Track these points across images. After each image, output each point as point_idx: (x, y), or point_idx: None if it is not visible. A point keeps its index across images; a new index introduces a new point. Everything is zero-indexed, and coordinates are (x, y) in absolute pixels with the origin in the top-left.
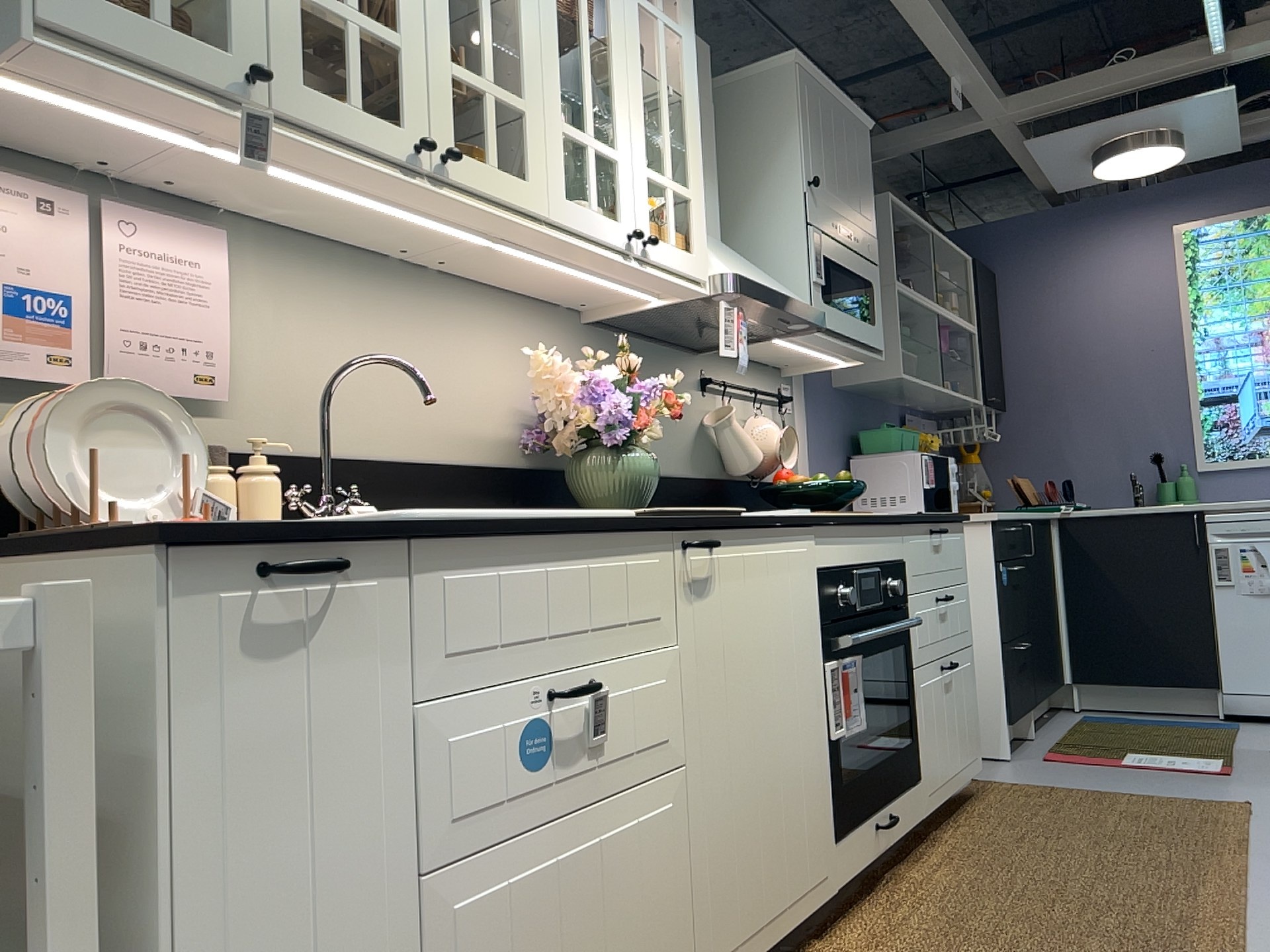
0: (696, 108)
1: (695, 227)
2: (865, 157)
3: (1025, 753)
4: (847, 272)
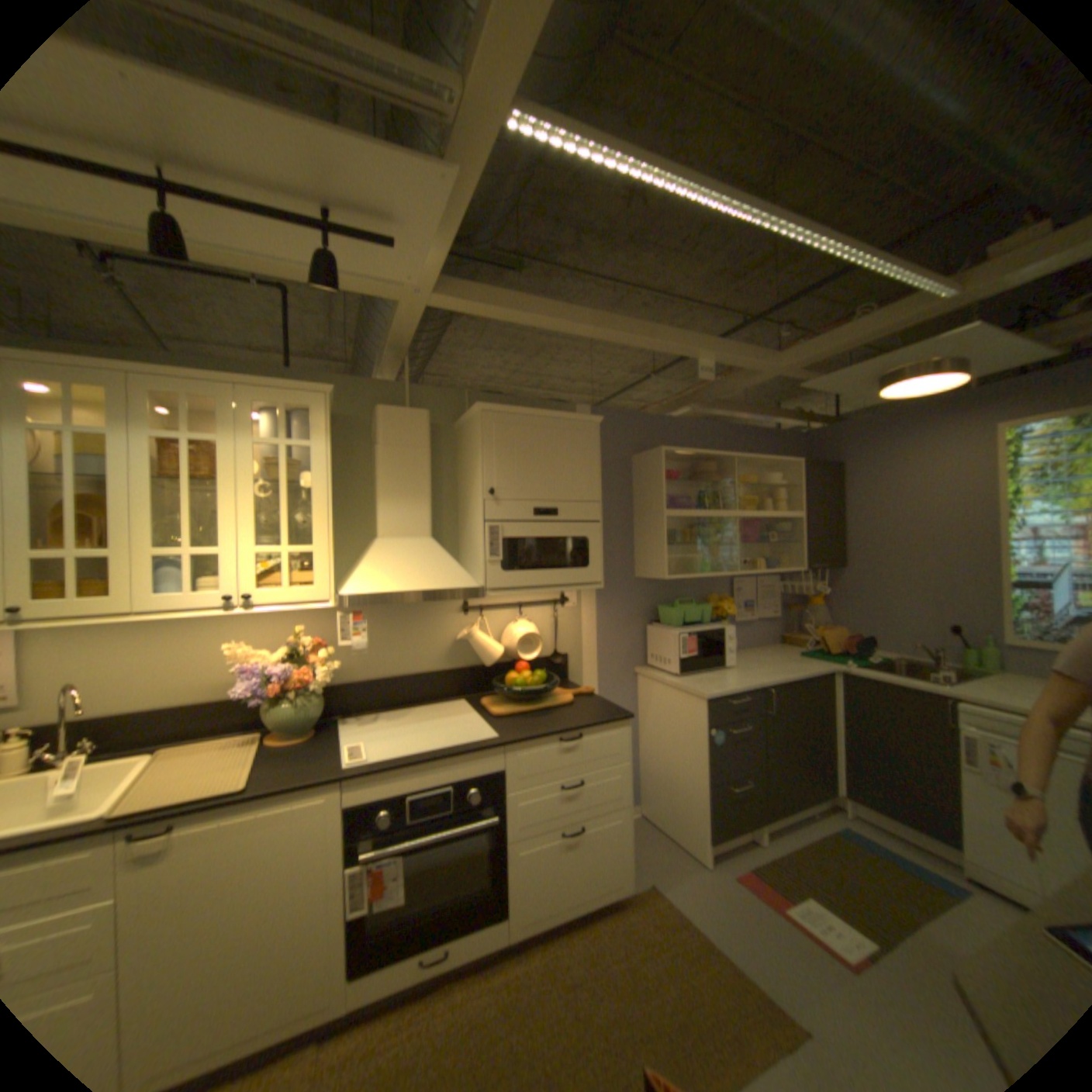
0: (323, 489)
1: (316, 568)
2: (584, 446)
3: (733, 867)
4: (546, 538)
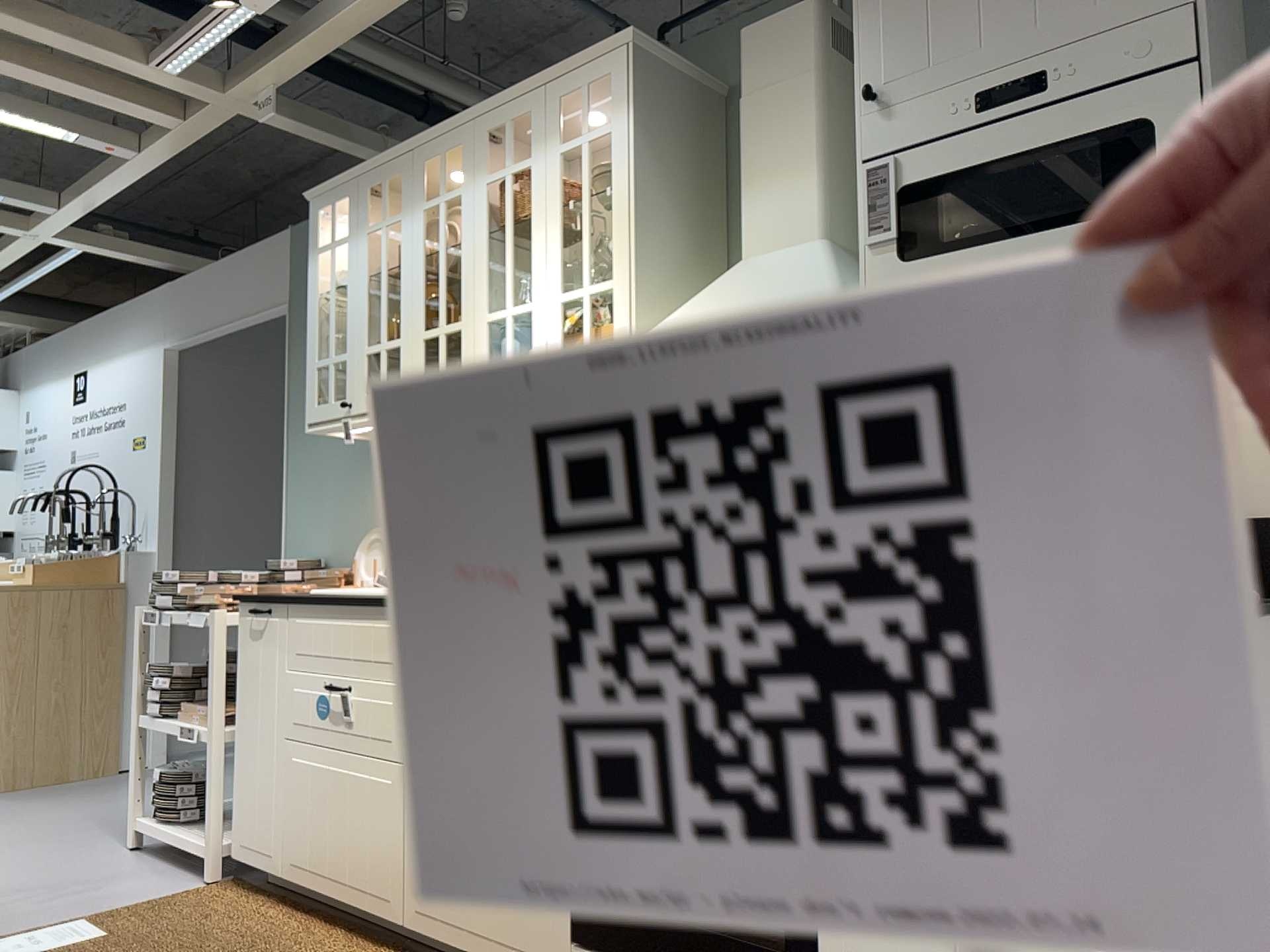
0: (621, 191)
1: (615, 312)
2: None
3: None
4: (1015, 159)
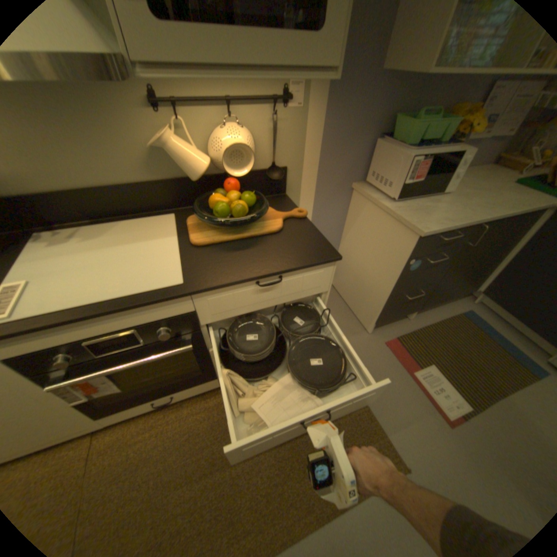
0: None
1: None
2: None
3: (385, 331)
4: None
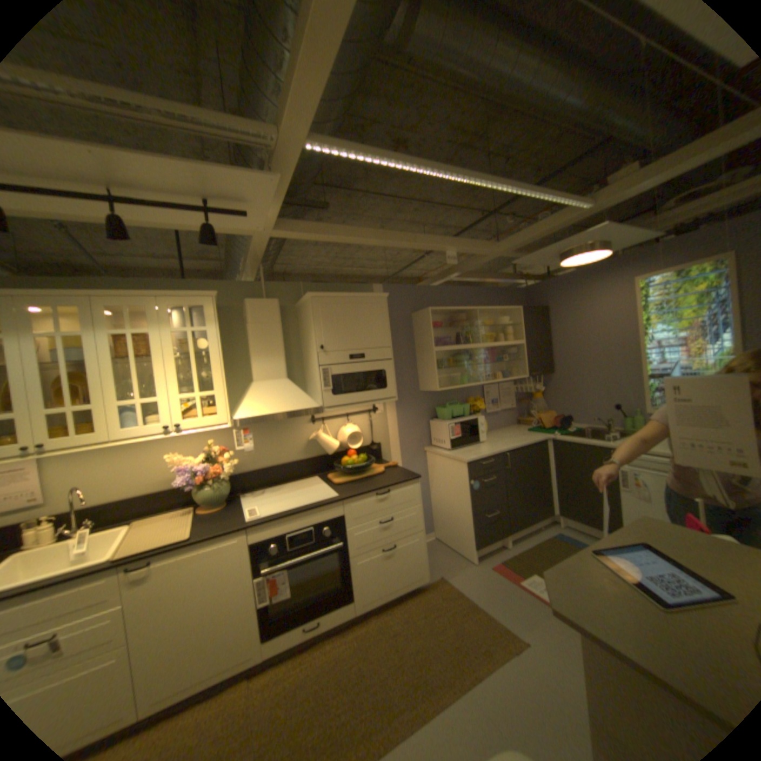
0: (217, 356)
1: (218, 405)
2: (378, 313)
3: (491, 562)
4: (359, 373)
